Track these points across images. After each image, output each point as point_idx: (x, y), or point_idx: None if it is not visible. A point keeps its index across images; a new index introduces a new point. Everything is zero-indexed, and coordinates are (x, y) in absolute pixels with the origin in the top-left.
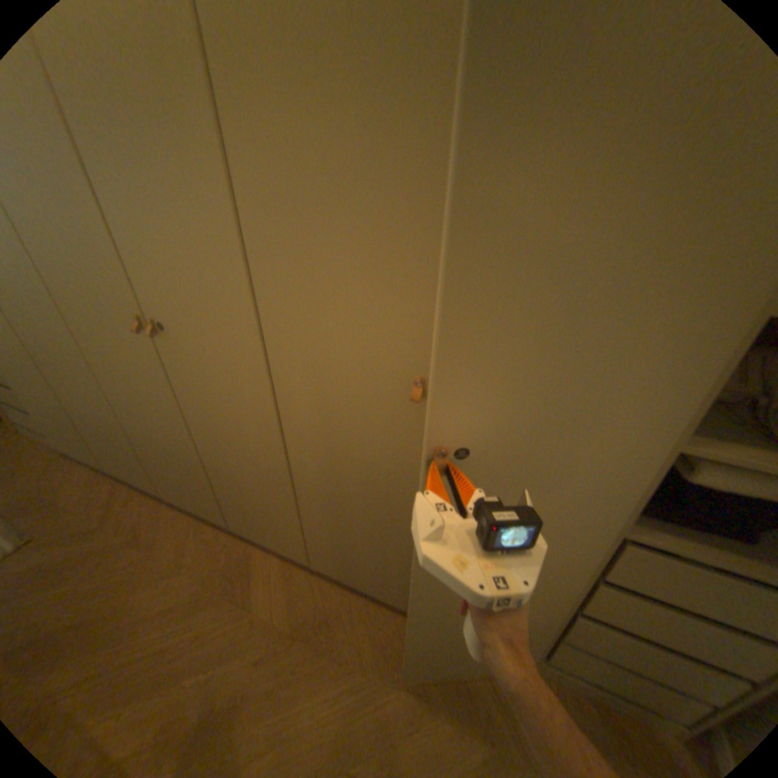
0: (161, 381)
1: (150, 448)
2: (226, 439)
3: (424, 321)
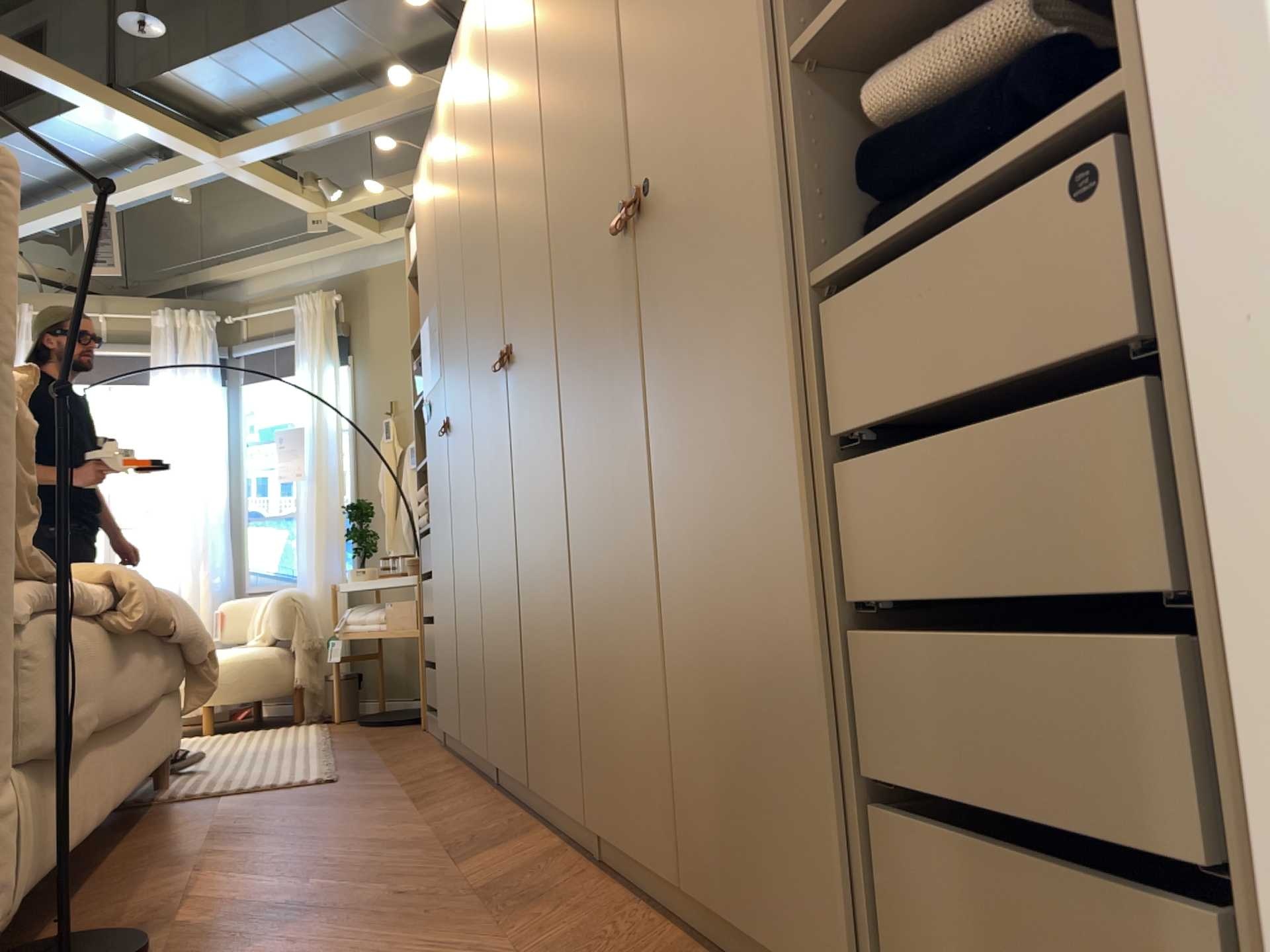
0: (510, 439)
1: (497, 603)
2: (537, 499)
3: (619, 133)
